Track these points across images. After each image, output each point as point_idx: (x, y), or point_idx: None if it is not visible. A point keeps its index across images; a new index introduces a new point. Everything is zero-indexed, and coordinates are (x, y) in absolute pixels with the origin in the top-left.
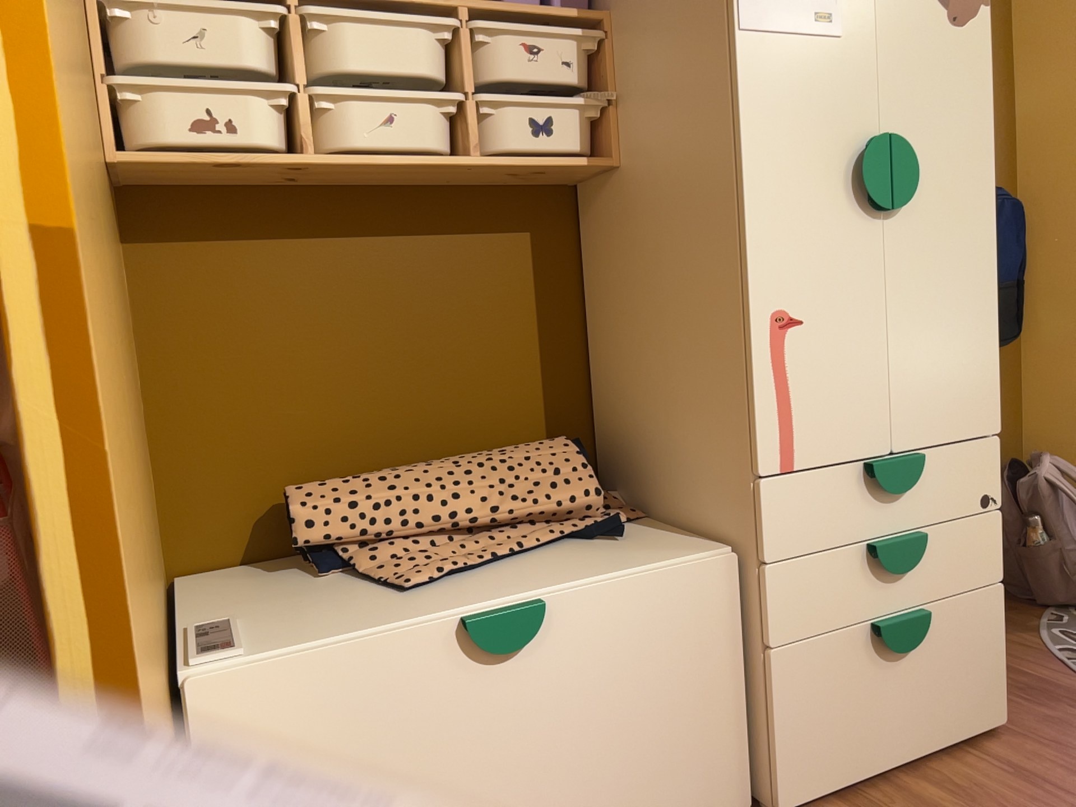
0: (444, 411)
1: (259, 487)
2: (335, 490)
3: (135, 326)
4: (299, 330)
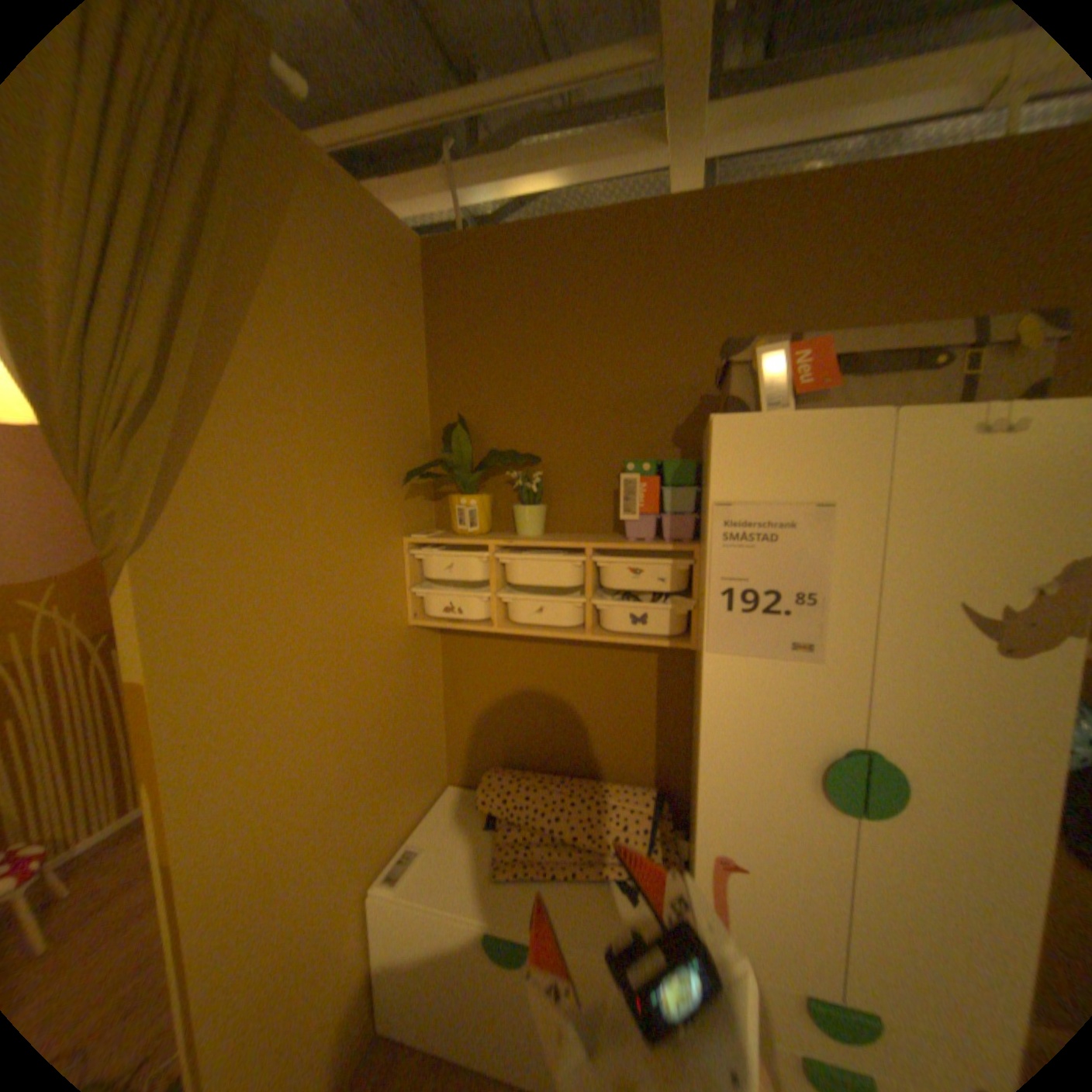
0: (587, 748)
1: (488, 756)
2: (503, 786)
3: (442, 670)
4: (513, 686)
